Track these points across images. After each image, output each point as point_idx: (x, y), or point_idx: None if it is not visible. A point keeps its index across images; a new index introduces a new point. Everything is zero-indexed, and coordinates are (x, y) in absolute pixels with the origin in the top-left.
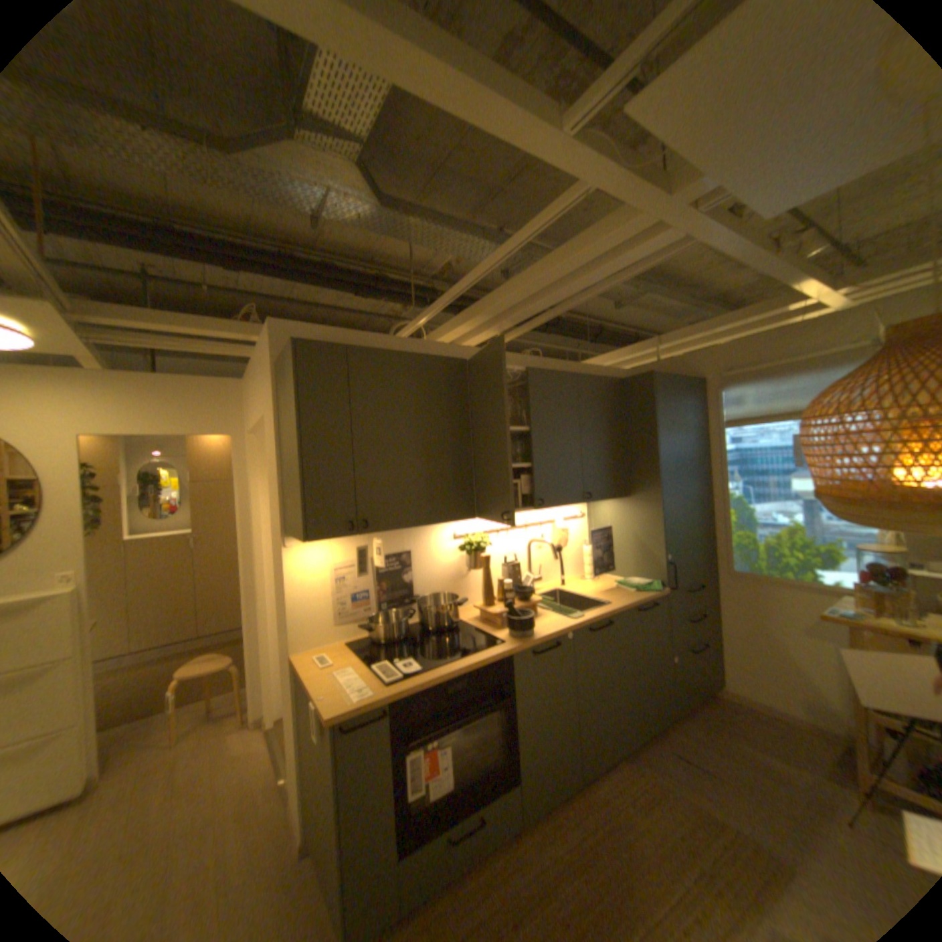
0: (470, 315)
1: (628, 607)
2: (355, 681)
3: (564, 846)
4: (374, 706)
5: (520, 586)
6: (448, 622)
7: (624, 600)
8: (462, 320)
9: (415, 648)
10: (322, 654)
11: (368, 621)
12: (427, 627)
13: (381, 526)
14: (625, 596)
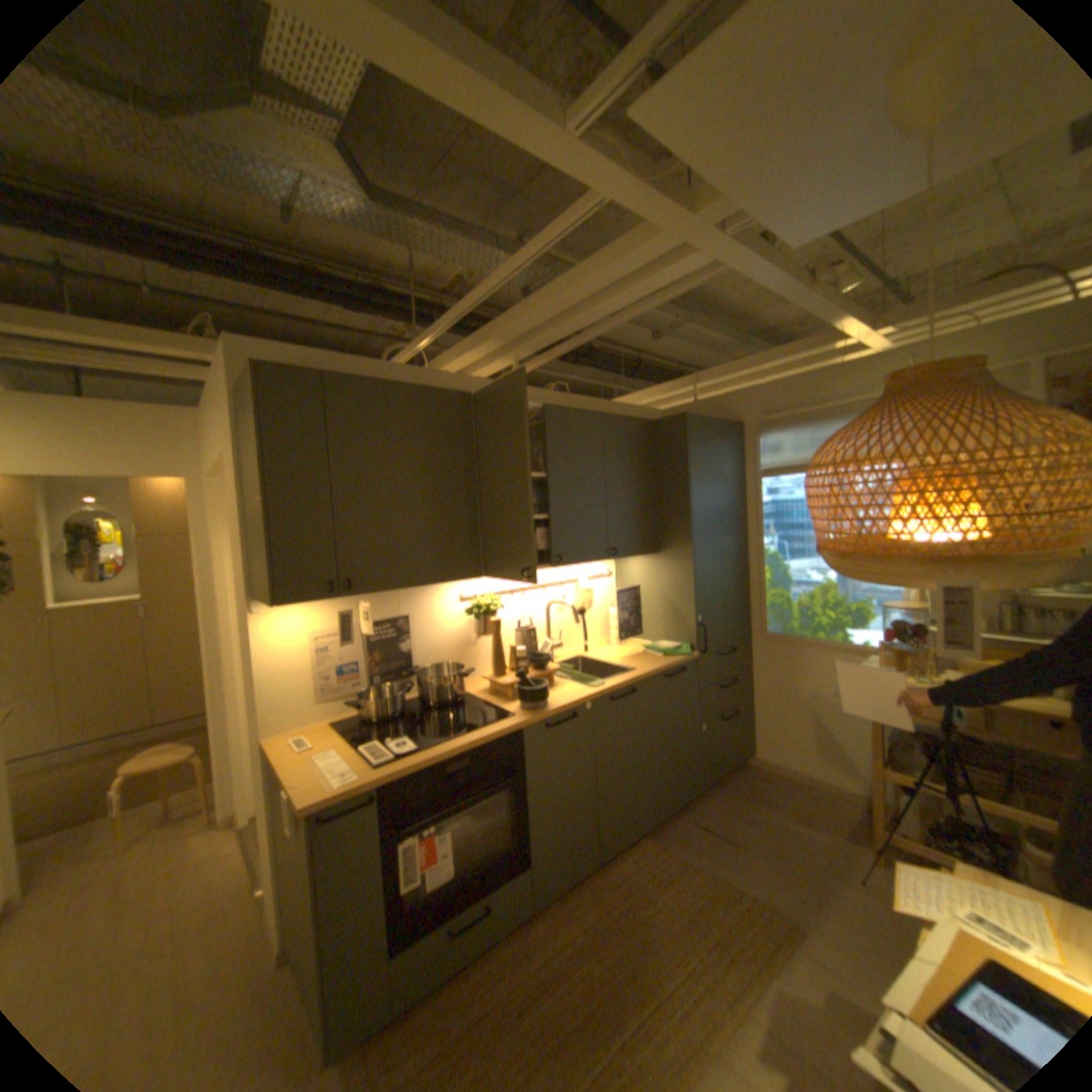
0: (479, 341)
1: (652, 673)
2: (338, 765)
3: (577, 929)
4: (359, 791)
5: (535, 654)
6: (451, 695)
7: (649, 665)
8: (470, 346)
9: (412, 726)
10: (300, 736)
11: (356, 697)
12: (428, 701)
13: (369, 588)
14: (650, 661)
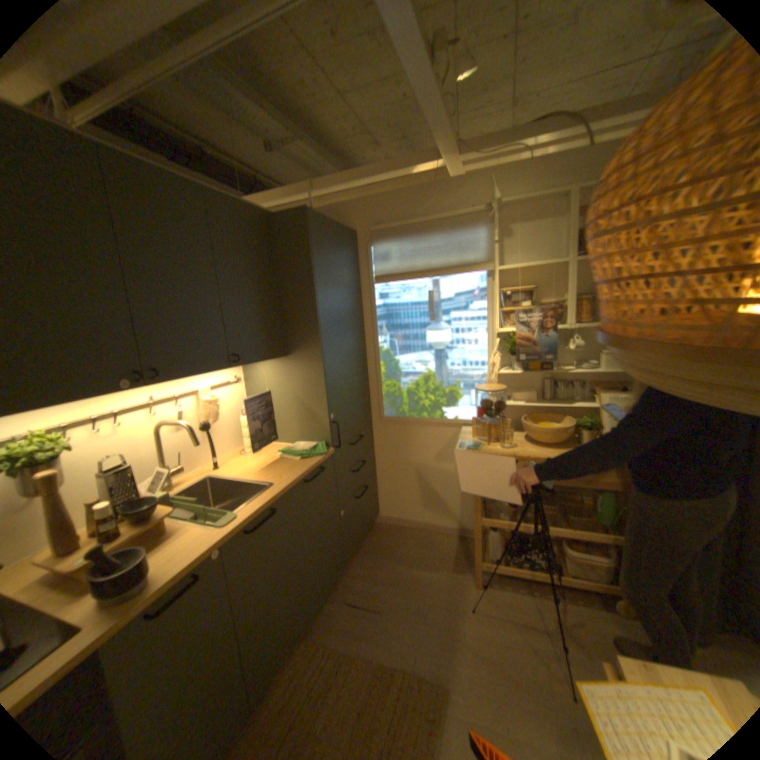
0: None
1: (292, 485)
2: None
3: None
4: None
5: (135, 501)
6: None
7: (288, 475)
8: None
9: None
10: None
11: None
12: None
13: None
14: (289, 469)
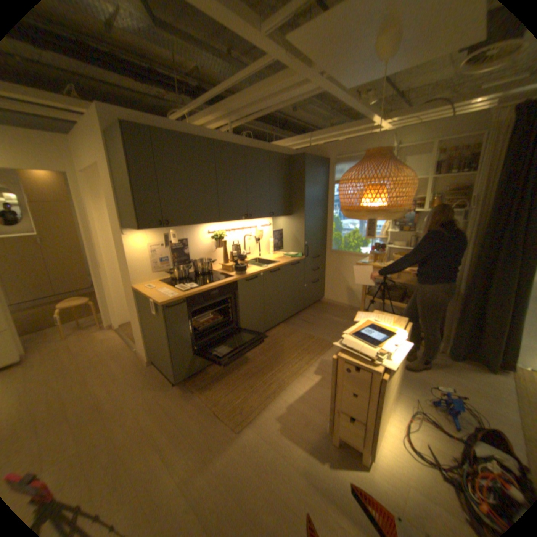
0: (213, 112)
1: (286, 263)
2: (168, 292)
3: (256, 349)
4: (179, 298)
5: (239, 255)
6: (207, 271)
7: (285, 261)
8: (208, 114)
9: (193, 281)
10: (148, 285)
11: (168, 271)
12: (197, 273)
13: (173, 225)
14: (285, 259)
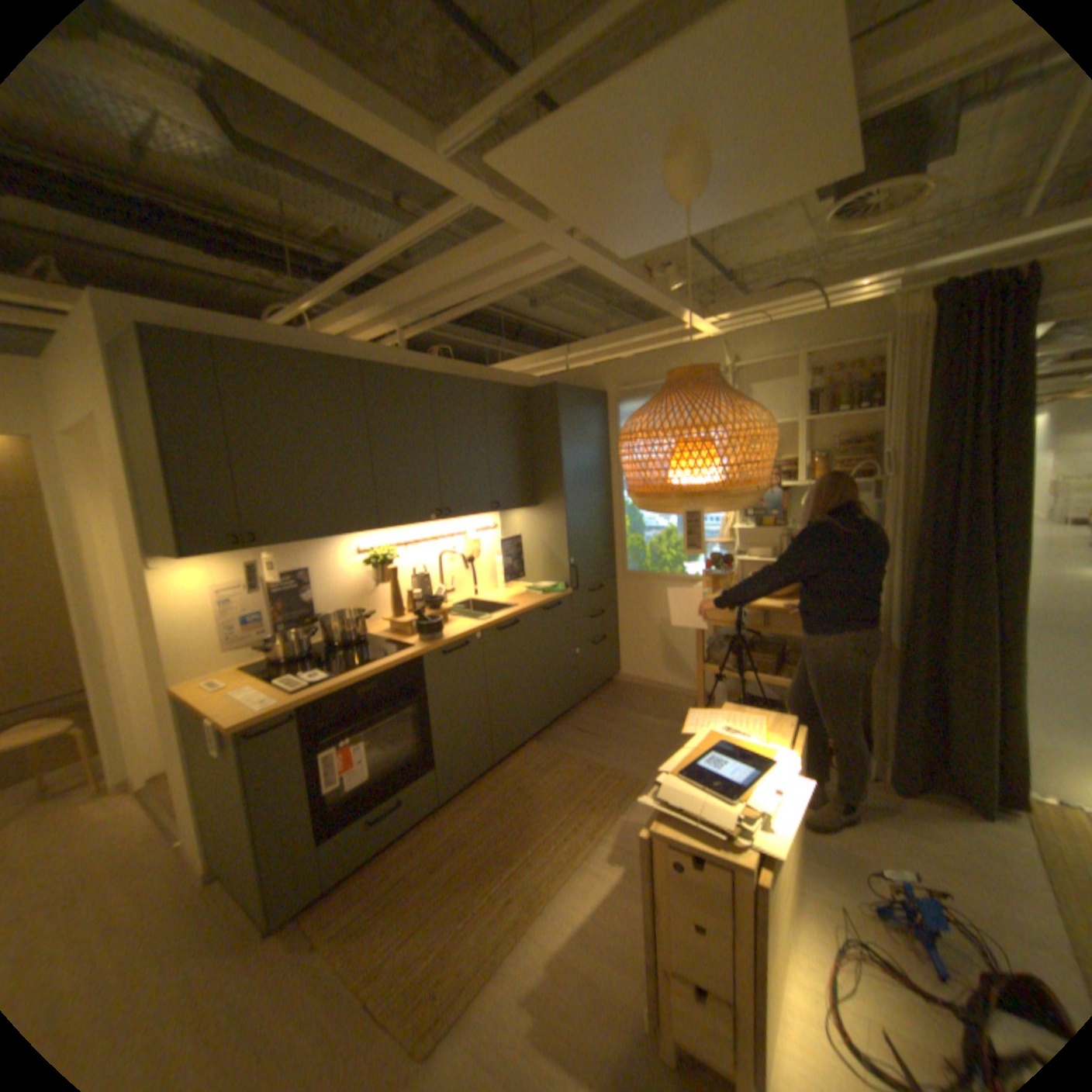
0: (362, 307)
1: (532, 607)
2: (254, 697)
3: (474, 812)
4: (278, 713)
5: (429, 597)
6: (354, 637)
7: (530, 602)
8: (353, 312)
9: (319, 664)
10: (209, 682)
11: (261, 645)
12: (332, 644)
13: (269, 542)
14: (531, 599)
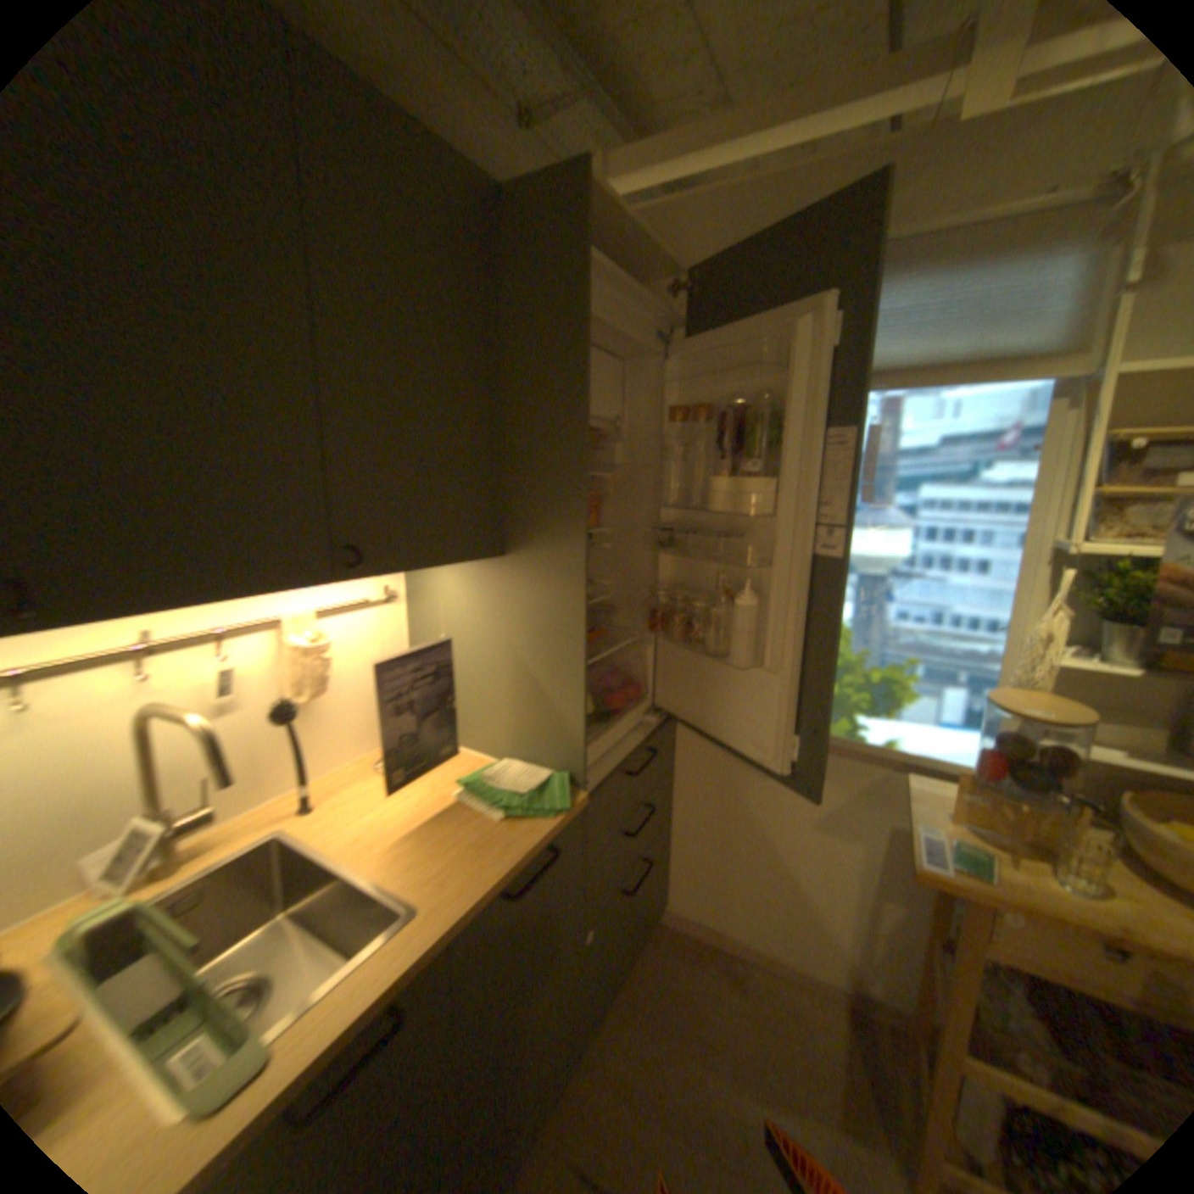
0: None
1: (466, 922)
2: None
3: None
4: None
5: None
6: None
7: (463, 876)
8: None
9: None
10: None
11: None
12: None
13: None
14: (470, 851)
